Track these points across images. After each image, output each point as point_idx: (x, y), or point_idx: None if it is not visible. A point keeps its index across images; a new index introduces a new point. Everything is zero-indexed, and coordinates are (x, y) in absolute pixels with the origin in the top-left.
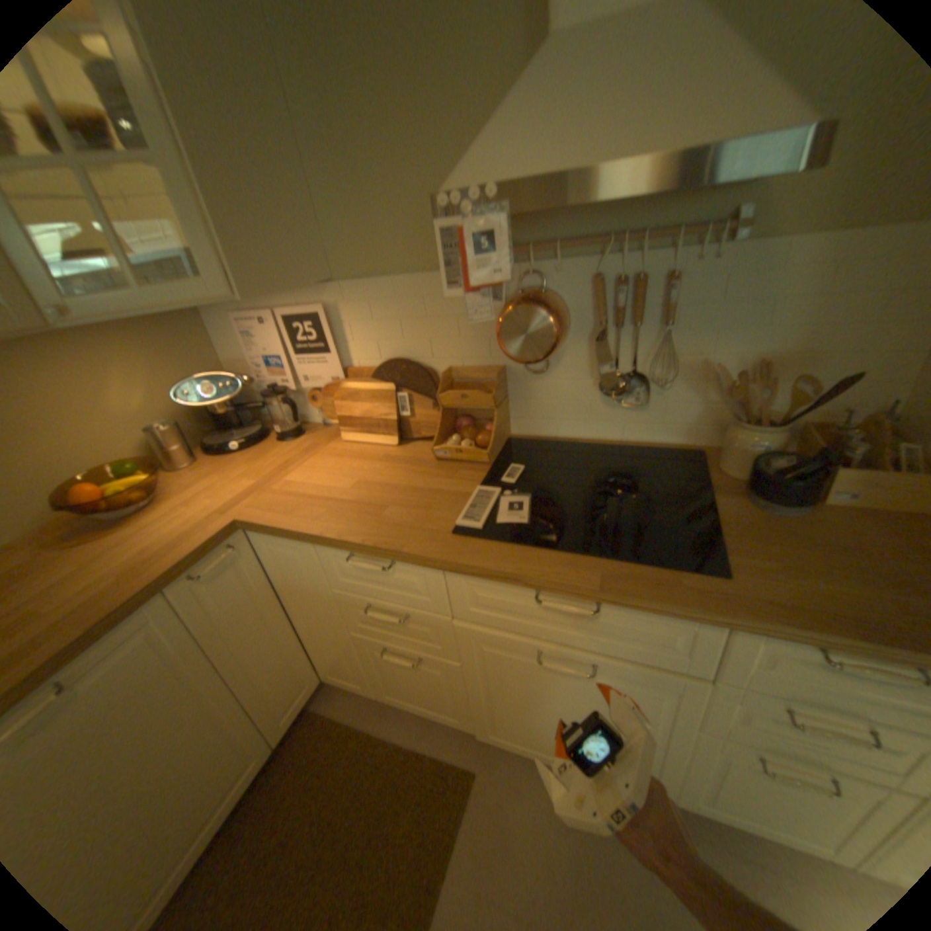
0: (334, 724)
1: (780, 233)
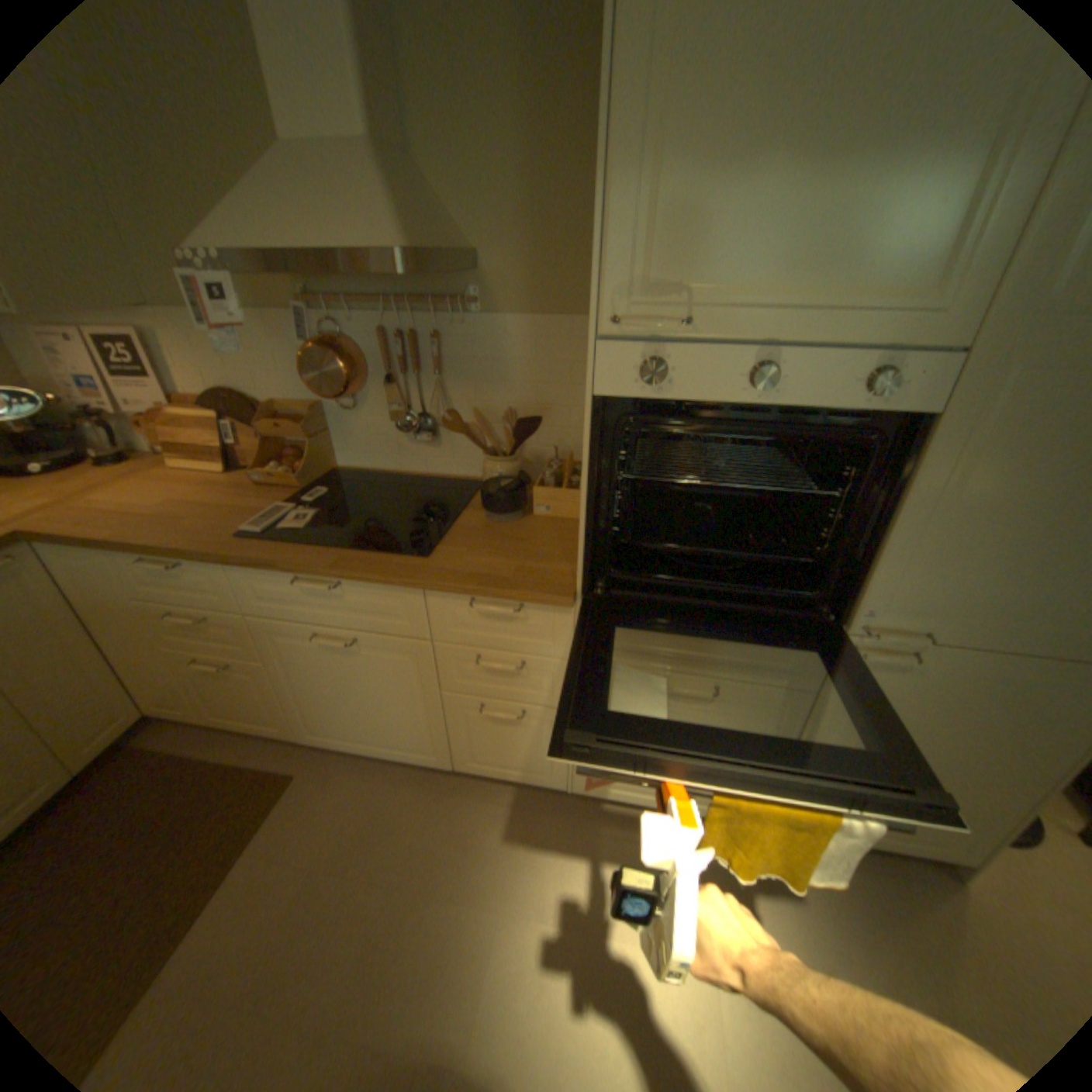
0: (155, 754)
1: (498, 313)
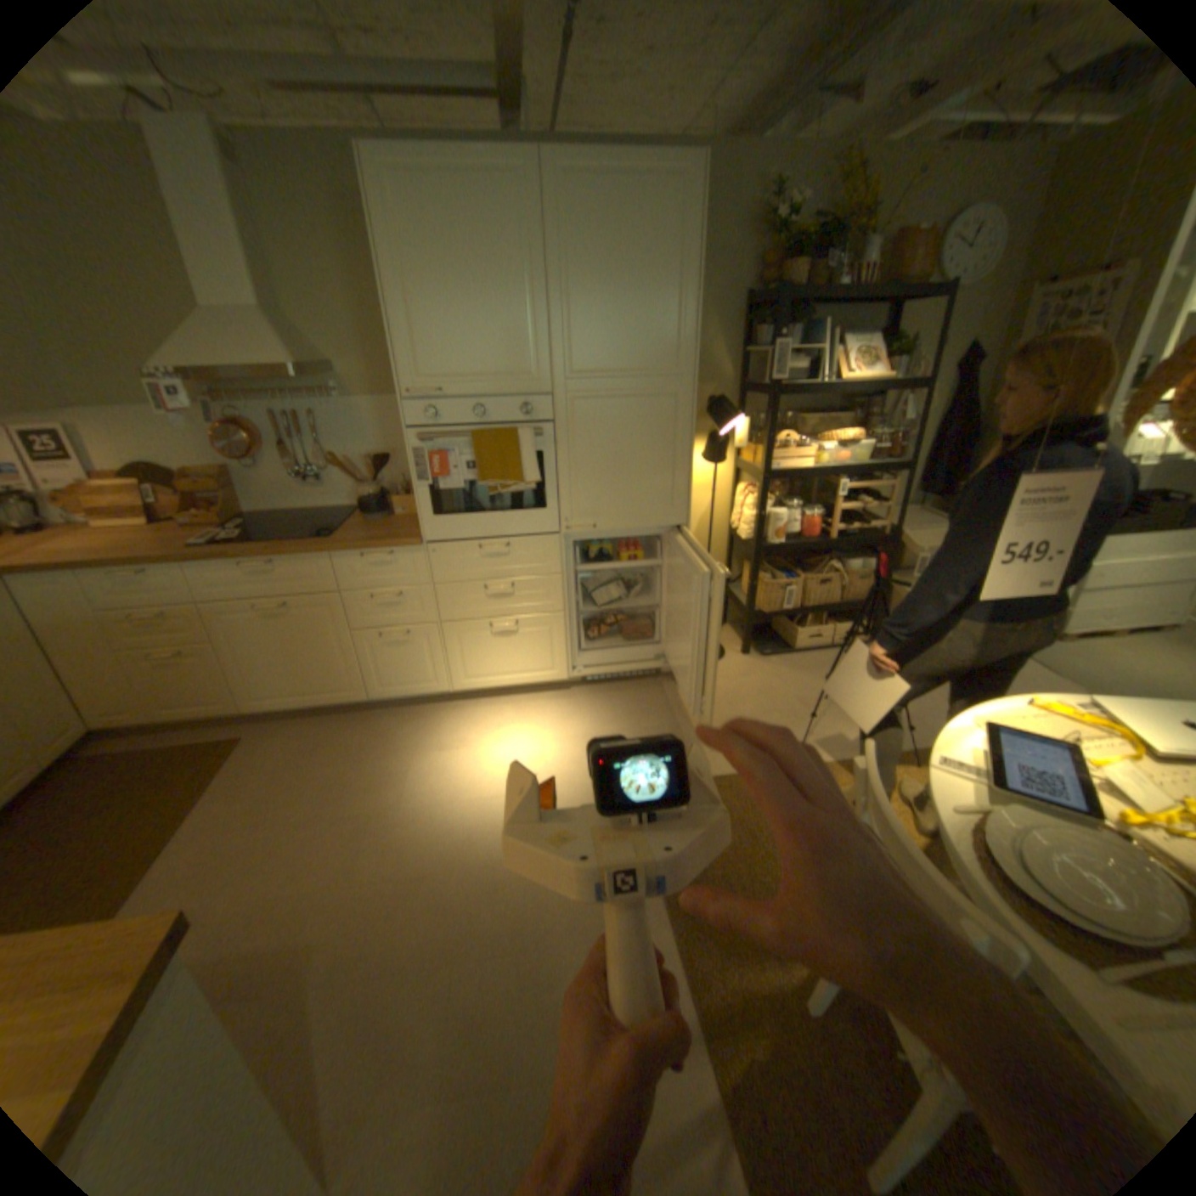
0: (106, 756)
1: (350, 398)
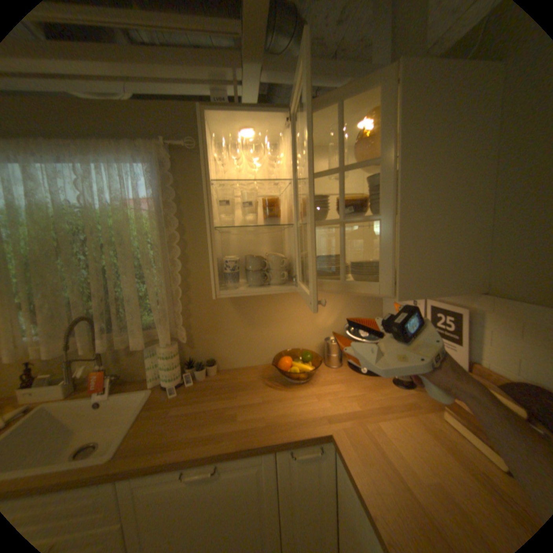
0: None
1: None
